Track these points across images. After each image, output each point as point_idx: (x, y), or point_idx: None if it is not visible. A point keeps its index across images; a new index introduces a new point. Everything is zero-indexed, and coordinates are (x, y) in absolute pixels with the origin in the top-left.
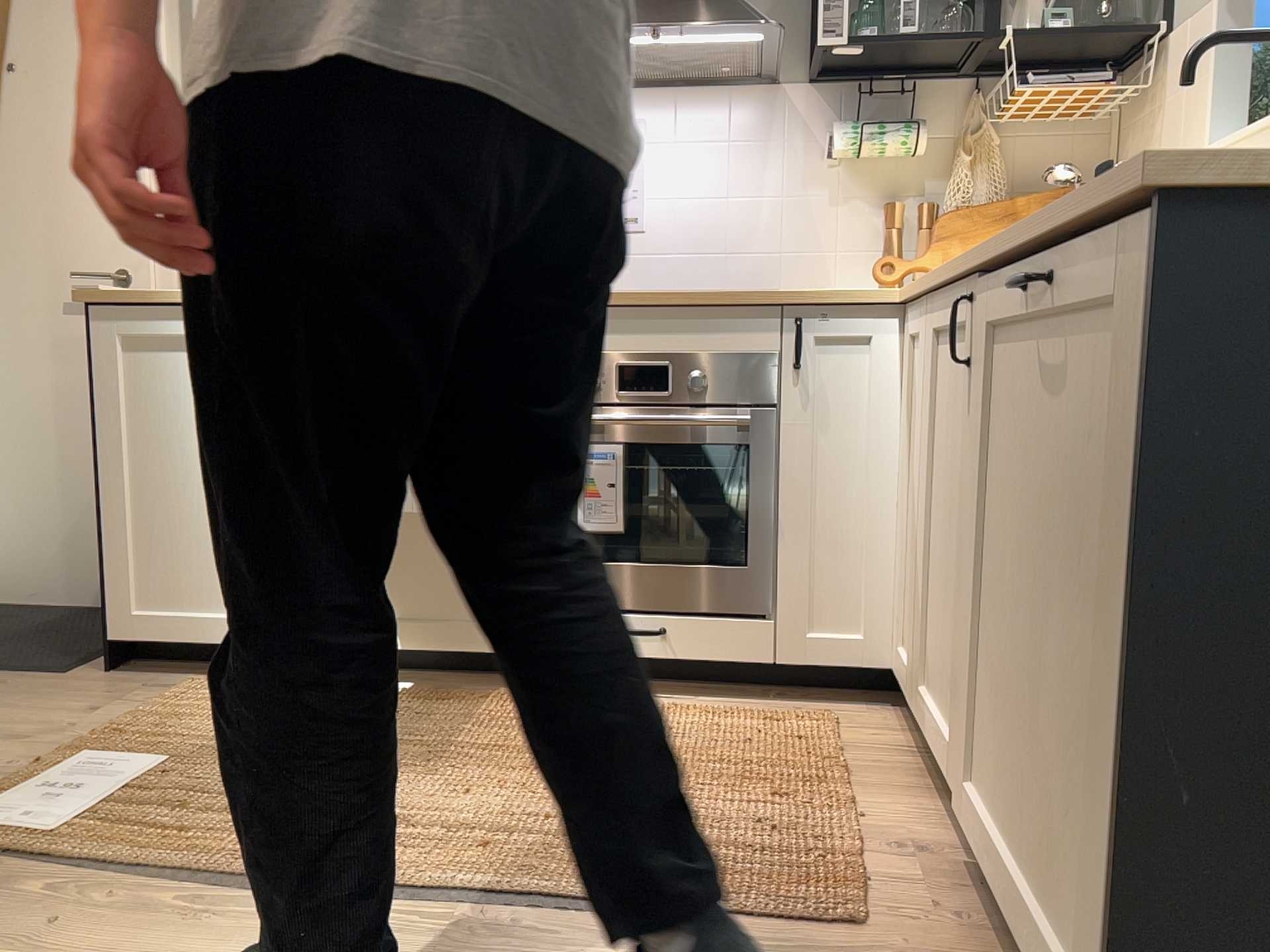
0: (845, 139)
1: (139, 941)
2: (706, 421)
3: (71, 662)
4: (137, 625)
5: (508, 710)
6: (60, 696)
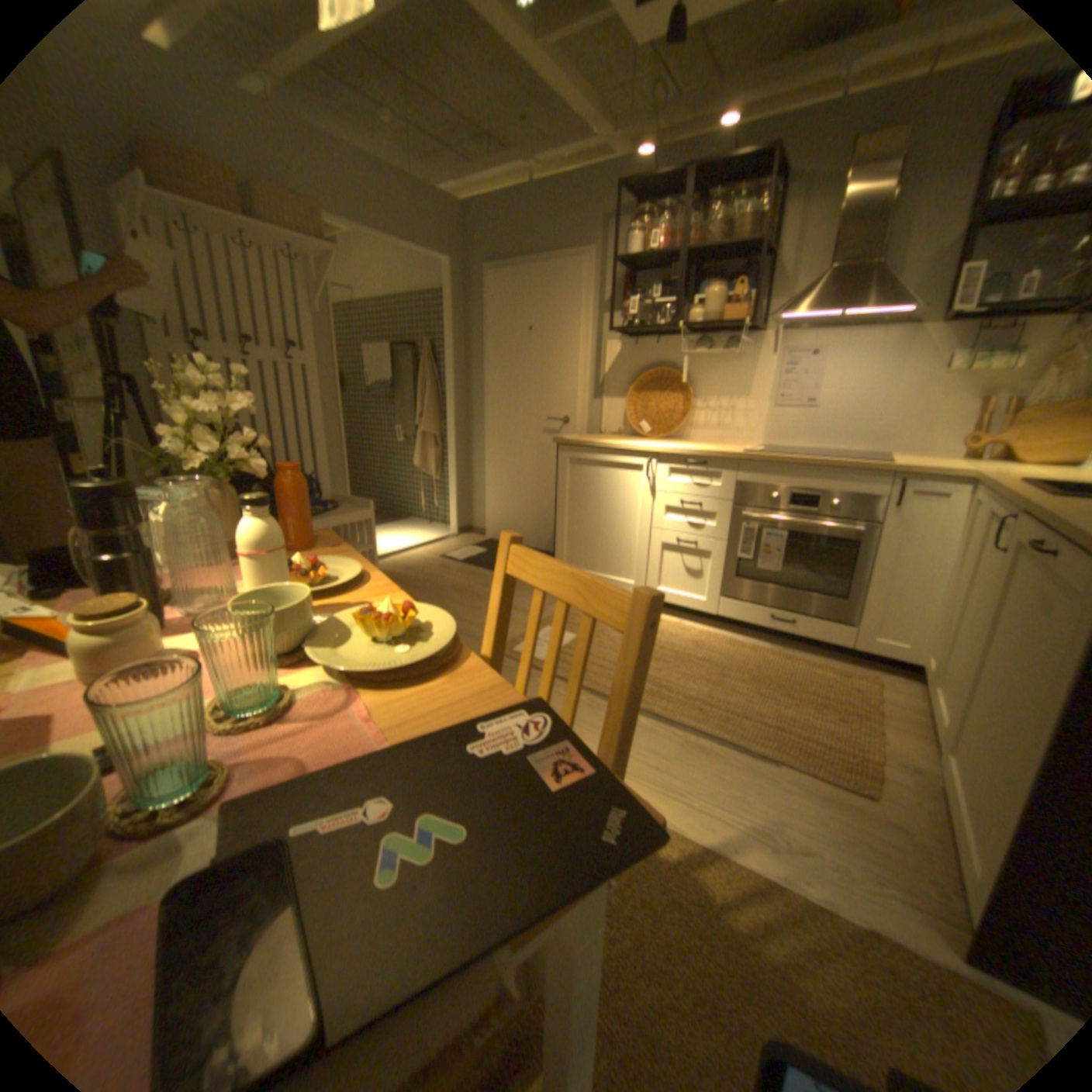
0: (963, 358)
1: None
2: (834, 527)
3: None
4: None
5: (710, 640)
6: None
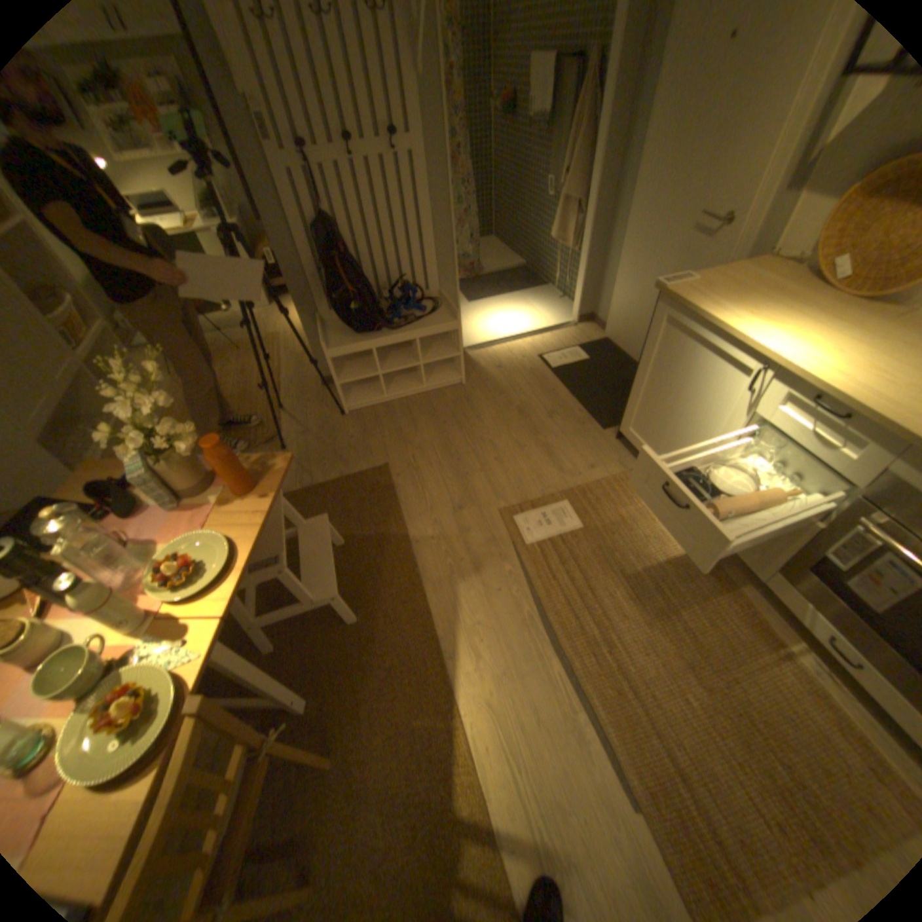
0: None
1: (512, 615)
2: None
3: (612, 421)
4: (630, 433)
5: (733, 607)
6: (593, 445)
